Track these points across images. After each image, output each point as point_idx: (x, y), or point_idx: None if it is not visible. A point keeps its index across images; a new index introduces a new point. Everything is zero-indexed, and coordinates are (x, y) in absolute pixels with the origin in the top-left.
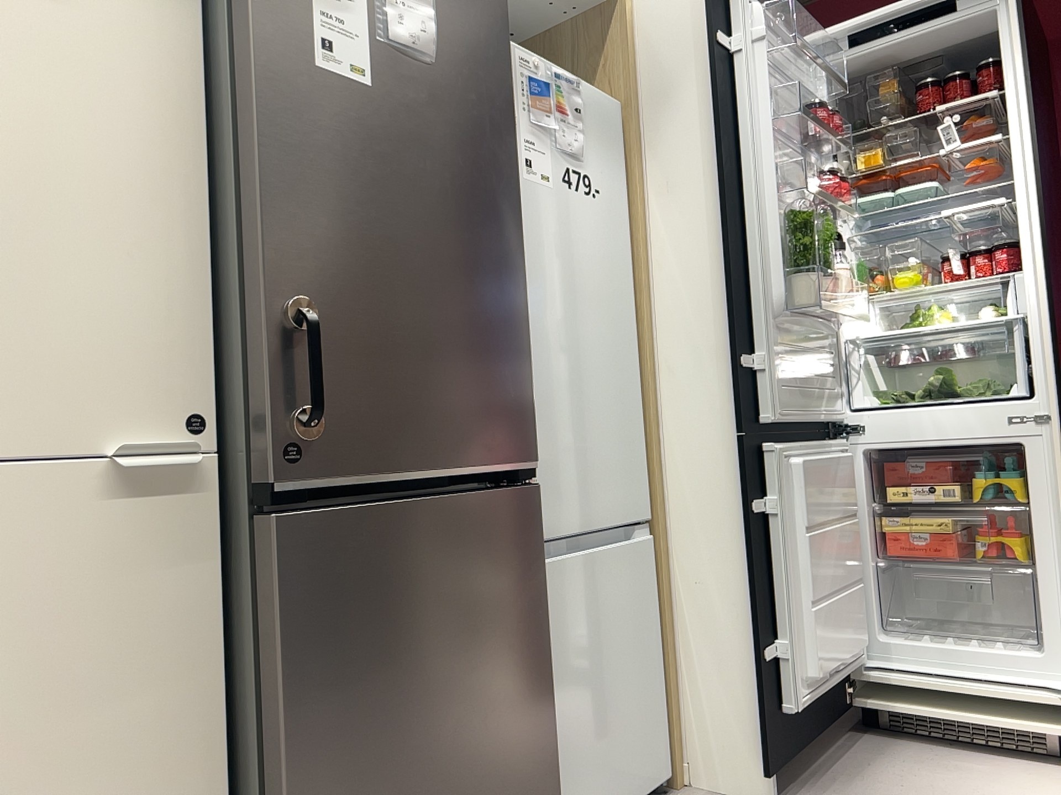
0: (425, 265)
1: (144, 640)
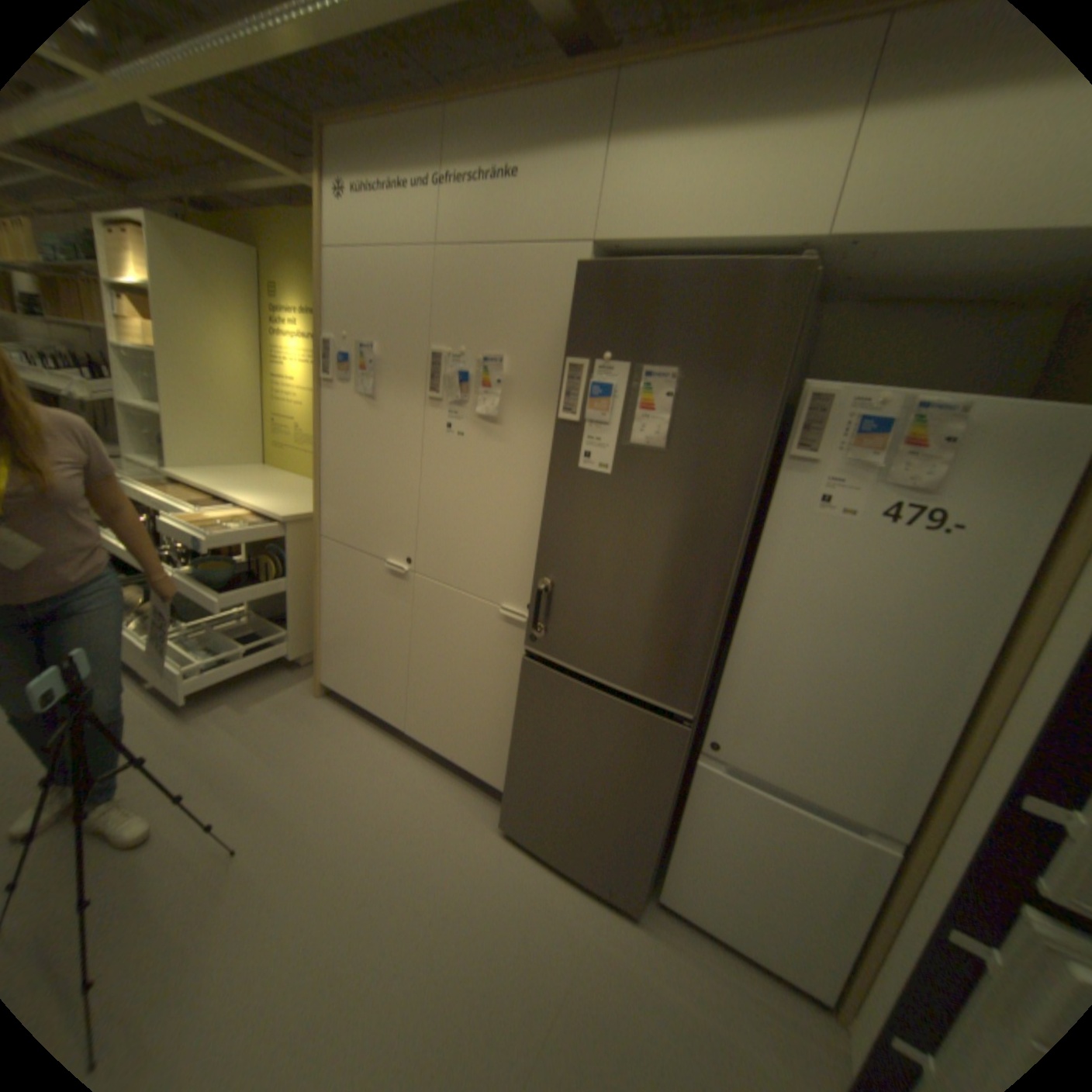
0: (625, 576)
1: (505, 666)
